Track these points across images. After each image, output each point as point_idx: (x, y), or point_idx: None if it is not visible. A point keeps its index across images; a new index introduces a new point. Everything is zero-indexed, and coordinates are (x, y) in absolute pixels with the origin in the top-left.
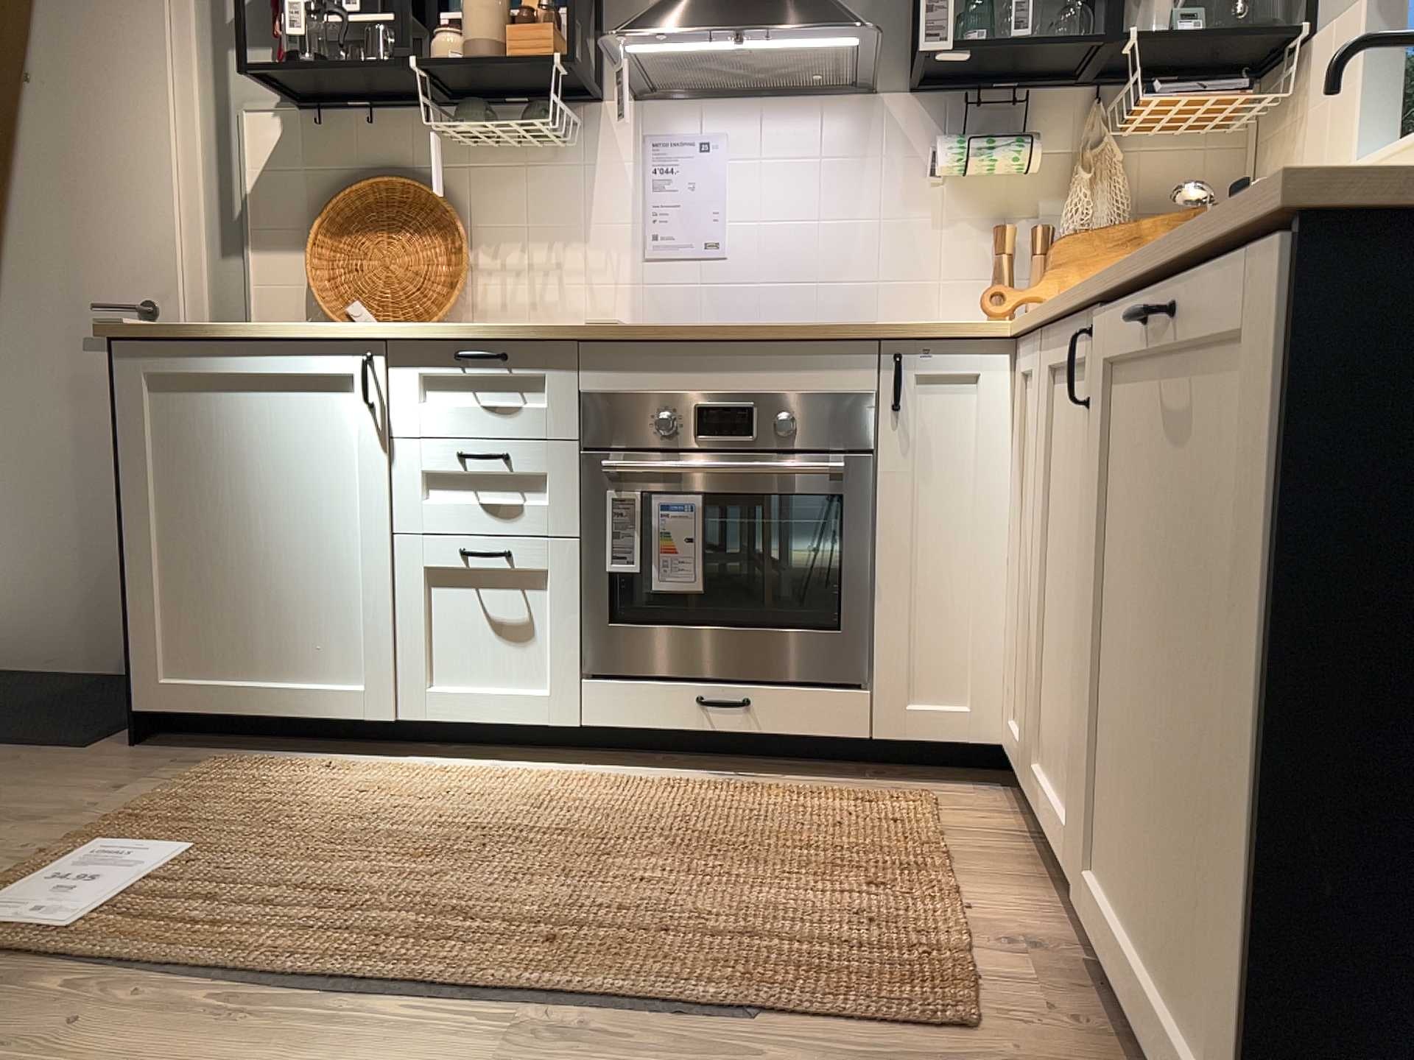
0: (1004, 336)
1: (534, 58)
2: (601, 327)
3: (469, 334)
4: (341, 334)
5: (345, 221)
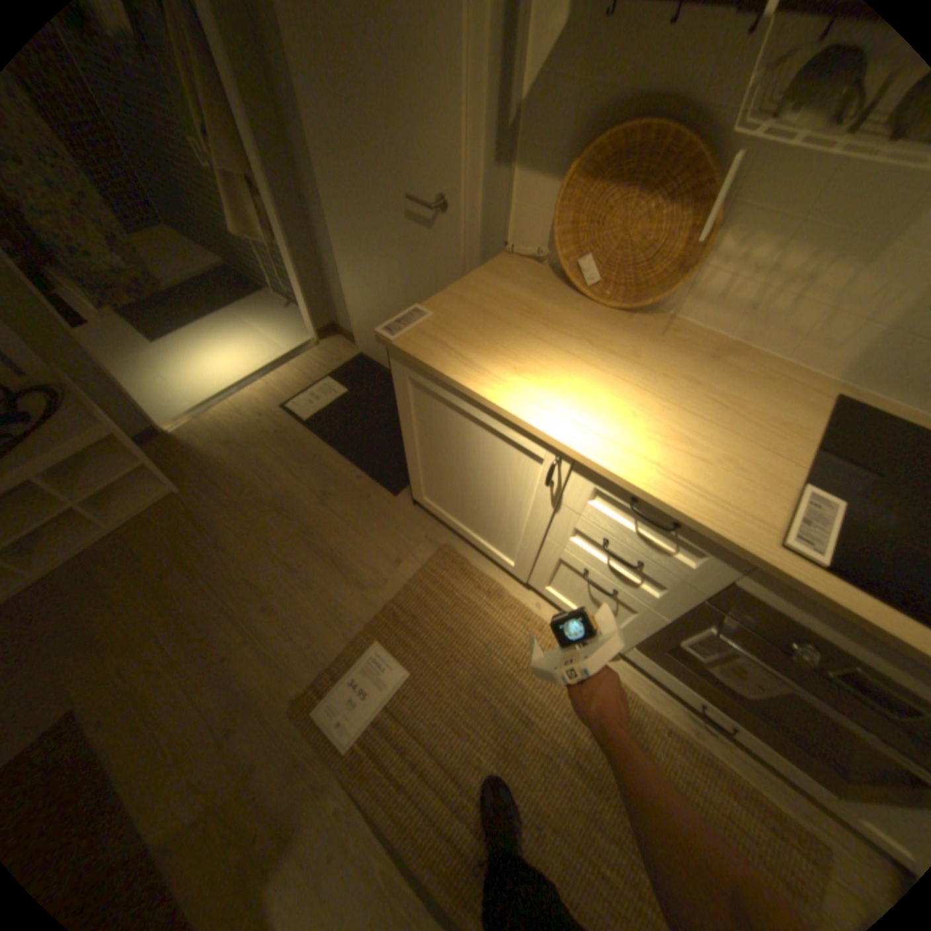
0: None
1: None
2: (804, 582)
3: (655, 502)
4: (542, 435)
5: (607, 159)
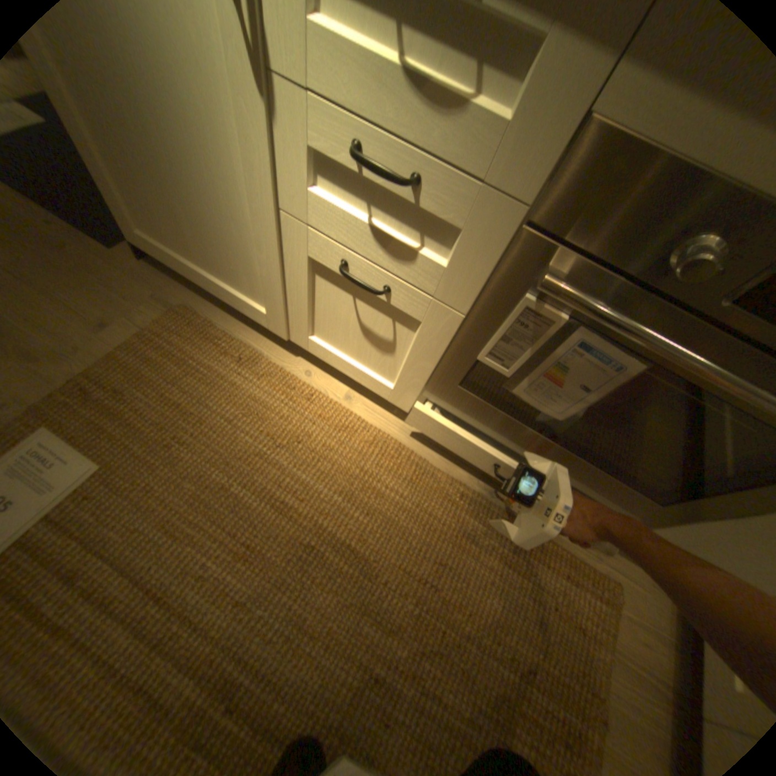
0: None
1: None
2: None
3: None
4: None
5: None
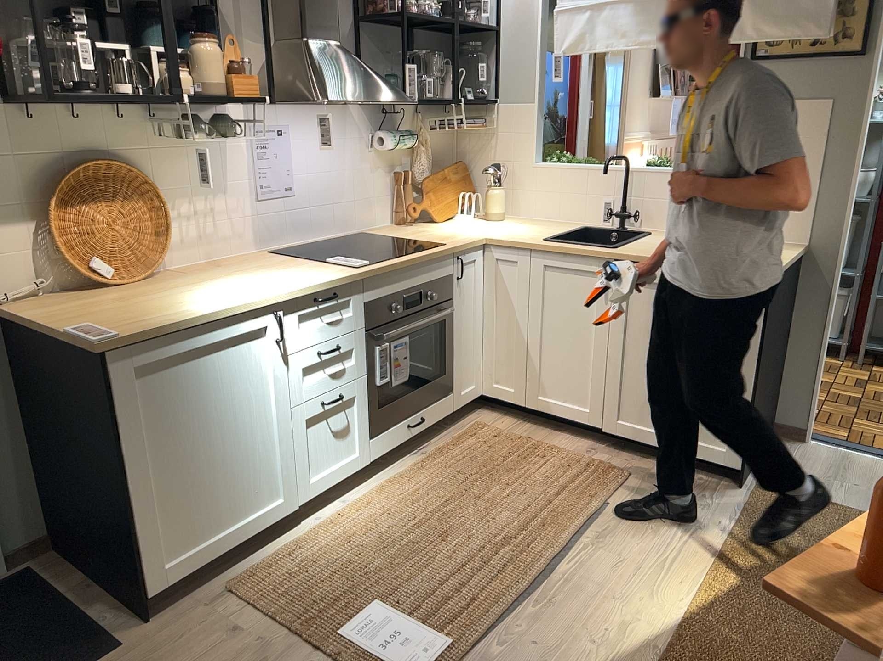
0: (484, 242)
1: (253, 98)
2: (374, 269)
3: (323, 287)
4: (262, 304)
5: (67, 196)
